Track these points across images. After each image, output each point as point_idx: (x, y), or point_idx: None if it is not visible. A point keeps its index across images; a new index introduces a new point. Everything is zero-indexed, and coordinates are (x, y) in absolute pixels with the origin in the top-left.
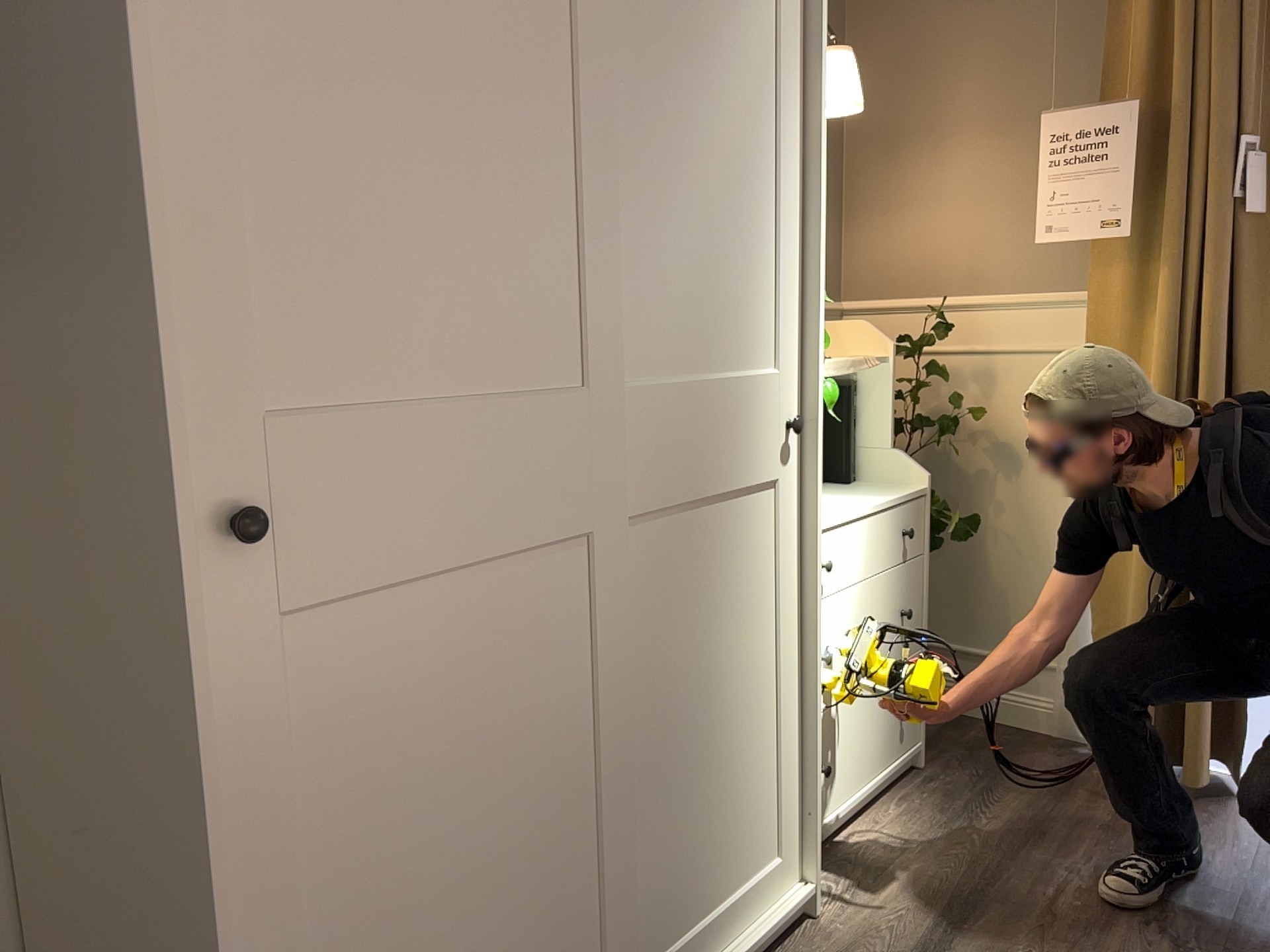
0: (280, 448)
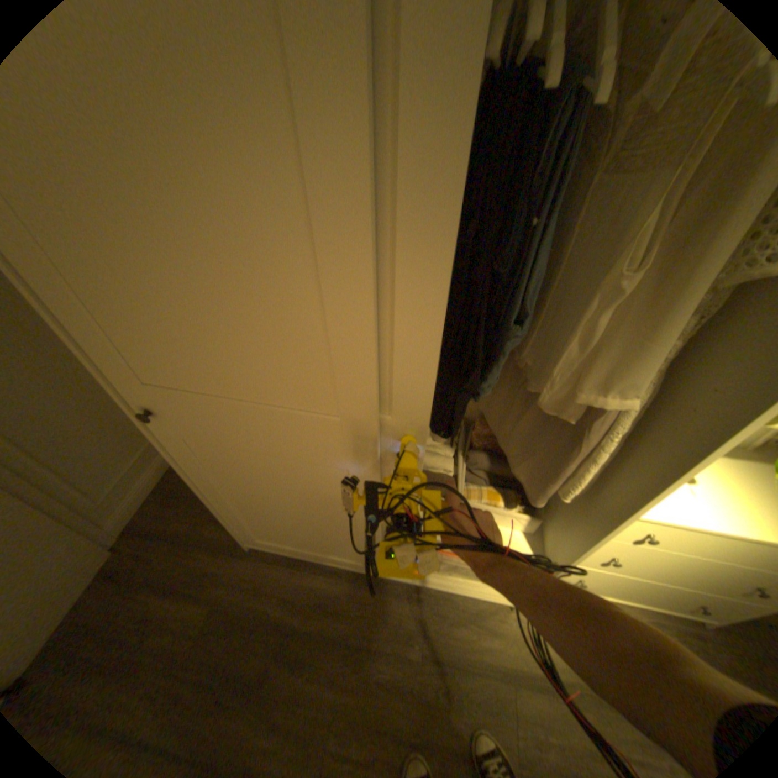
0: (152, 396)
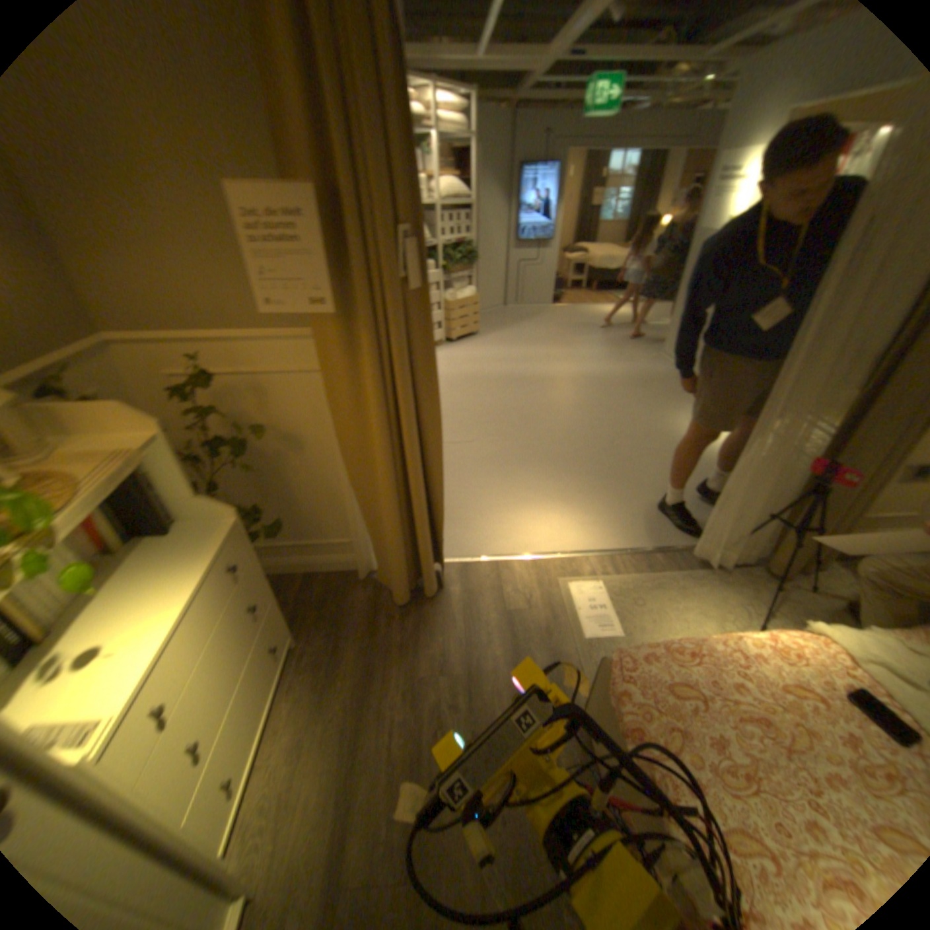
0: None
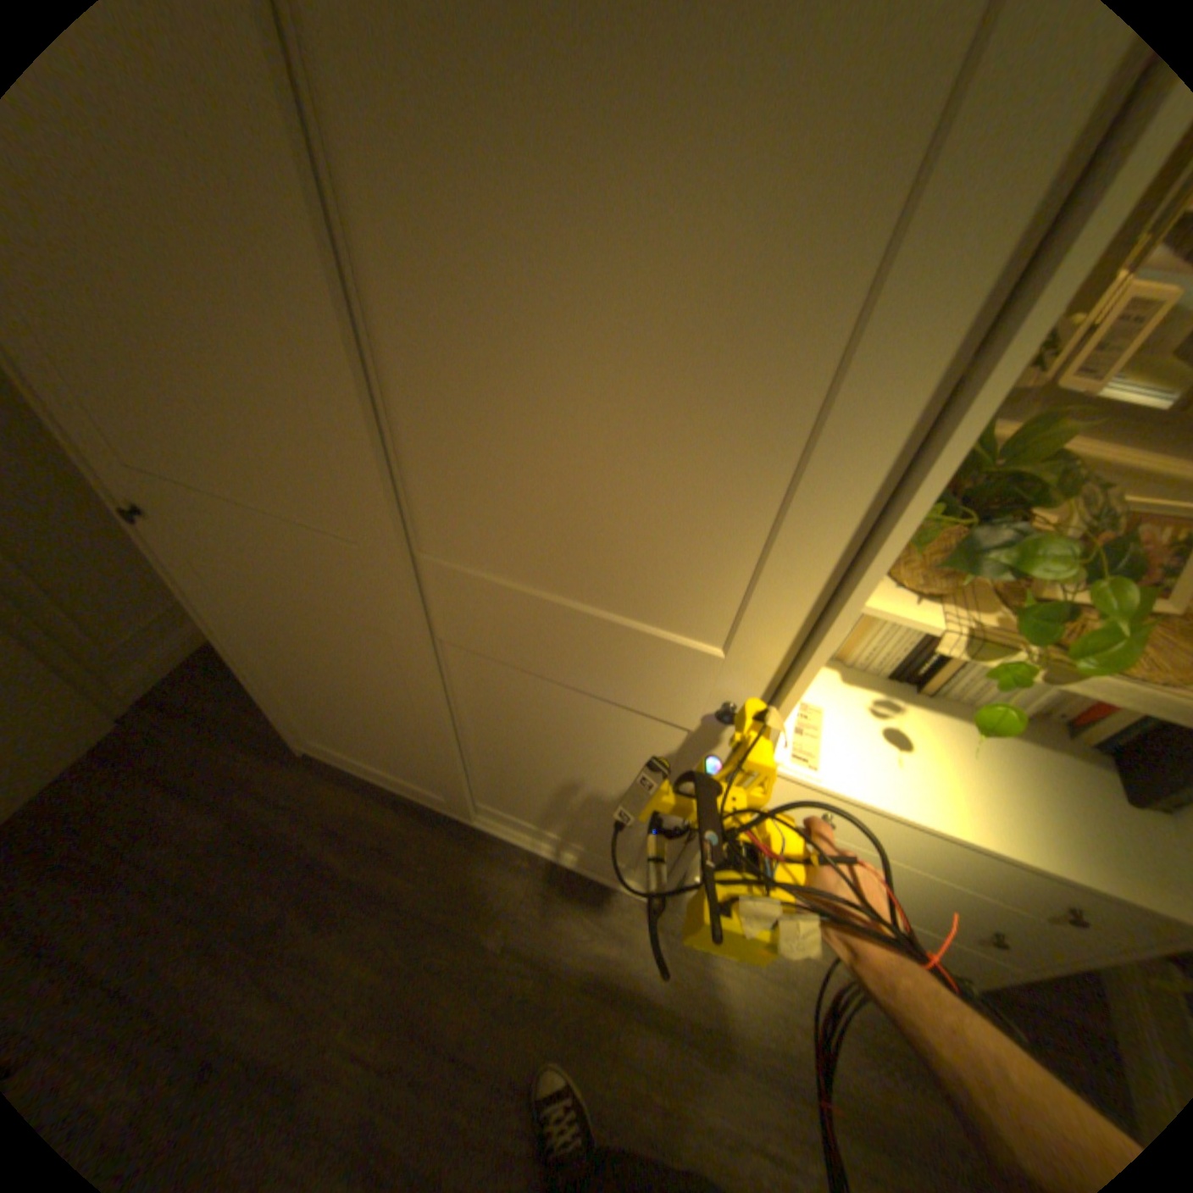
0: (139, 486)
